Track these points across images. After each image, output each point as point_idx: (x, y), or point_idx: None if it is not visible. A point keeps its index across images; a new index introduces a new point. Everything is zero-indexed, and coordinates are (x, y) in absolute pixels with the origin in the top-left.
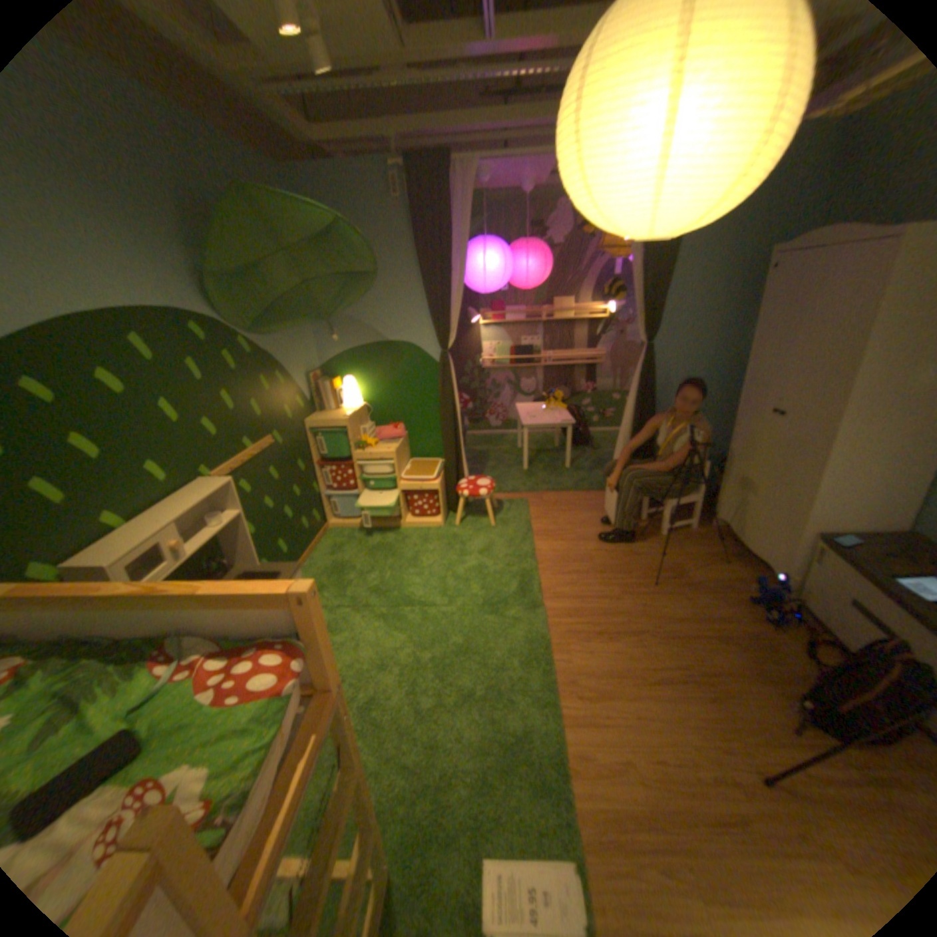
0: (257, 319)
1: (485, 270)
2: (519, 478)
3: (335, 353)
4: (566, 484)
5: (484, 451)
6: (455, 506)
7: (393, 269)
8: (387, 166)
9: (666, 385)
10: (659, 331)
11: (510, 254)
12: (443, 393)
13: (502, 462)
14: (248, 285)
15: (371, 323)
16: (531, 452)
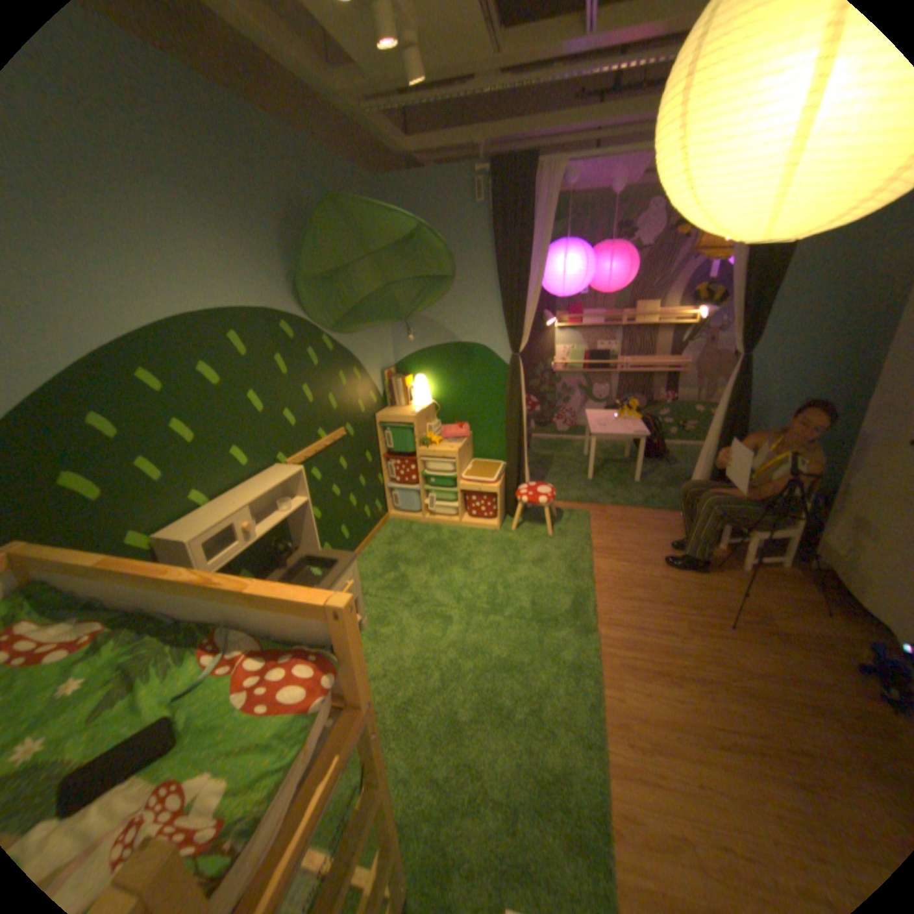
0: (342, 319)
1: (565, 273)
2: (583, 487)
3: (409, 352)
4: (635, 499)
5: (548, 455)
6: (512, 510)
7: (472, 272)
8: (474, 172)
9: (765, 402)
10: (760, 341)
11: (593, 256)
12: (511, 396)
13: (566, 469)
14: (336, 287)
15: (446, 324)
16: (598, 460)
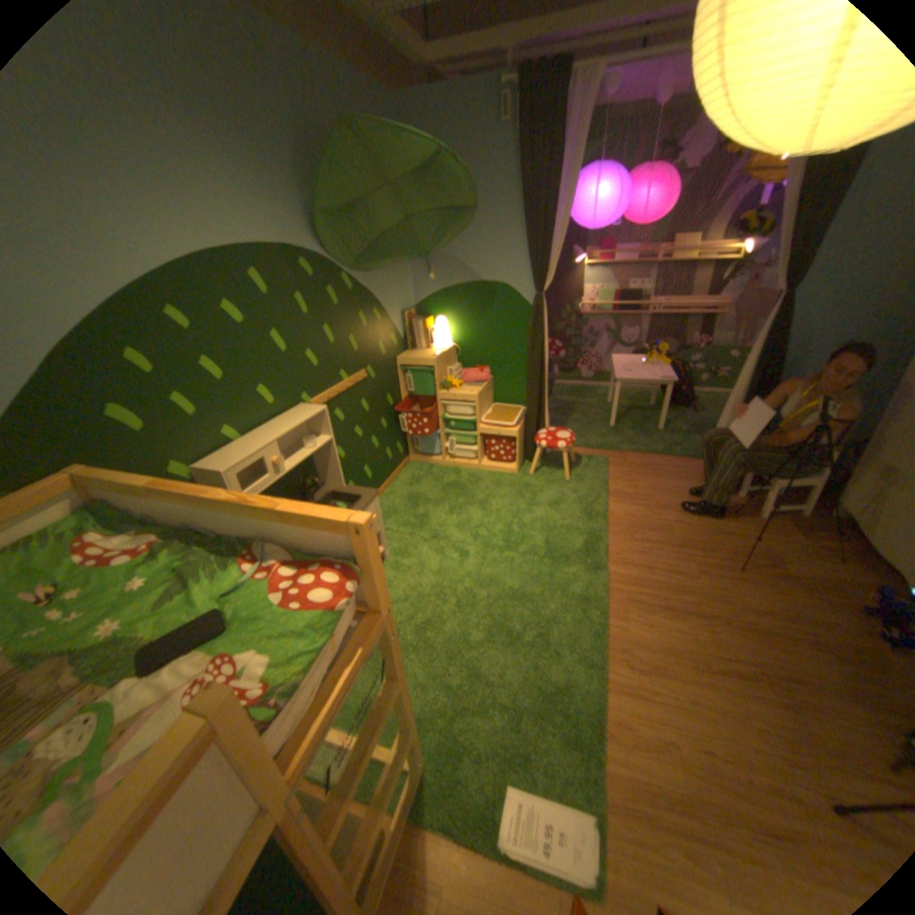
0: (360, 256)
1: (597, 202)
2: (604, 434)
3: (430, 292)
4: (657, 446)
5: (570, 401)
6: (531, 455)
7: (496, 203)
8: (501, 84)
9: (804, 344)
10: (807, 276)
11: (629, 181)
12: (533, 338)
13: (588, 416)
14: (354, 221)
15: (468, 262)
16: (622, 407)
